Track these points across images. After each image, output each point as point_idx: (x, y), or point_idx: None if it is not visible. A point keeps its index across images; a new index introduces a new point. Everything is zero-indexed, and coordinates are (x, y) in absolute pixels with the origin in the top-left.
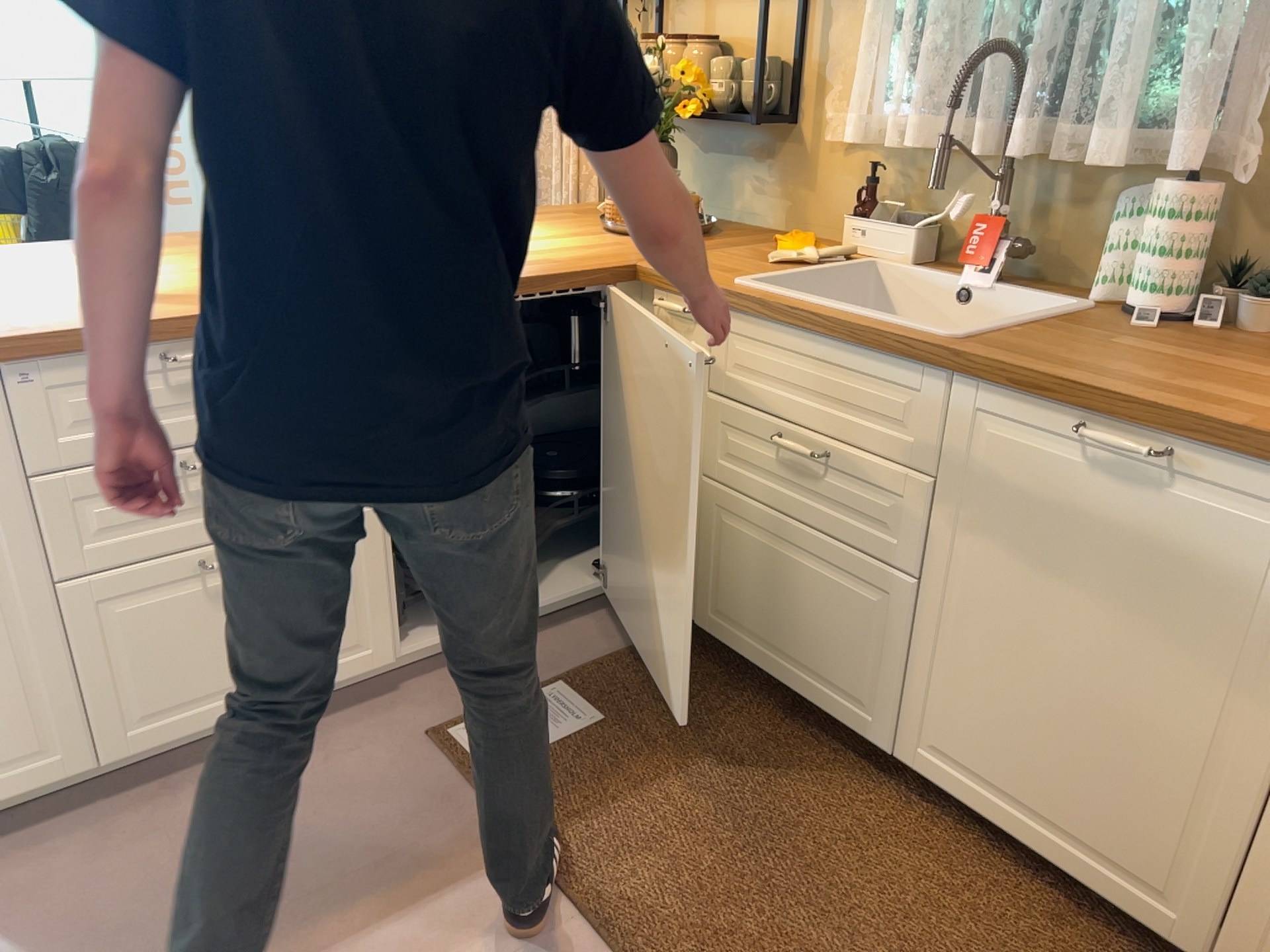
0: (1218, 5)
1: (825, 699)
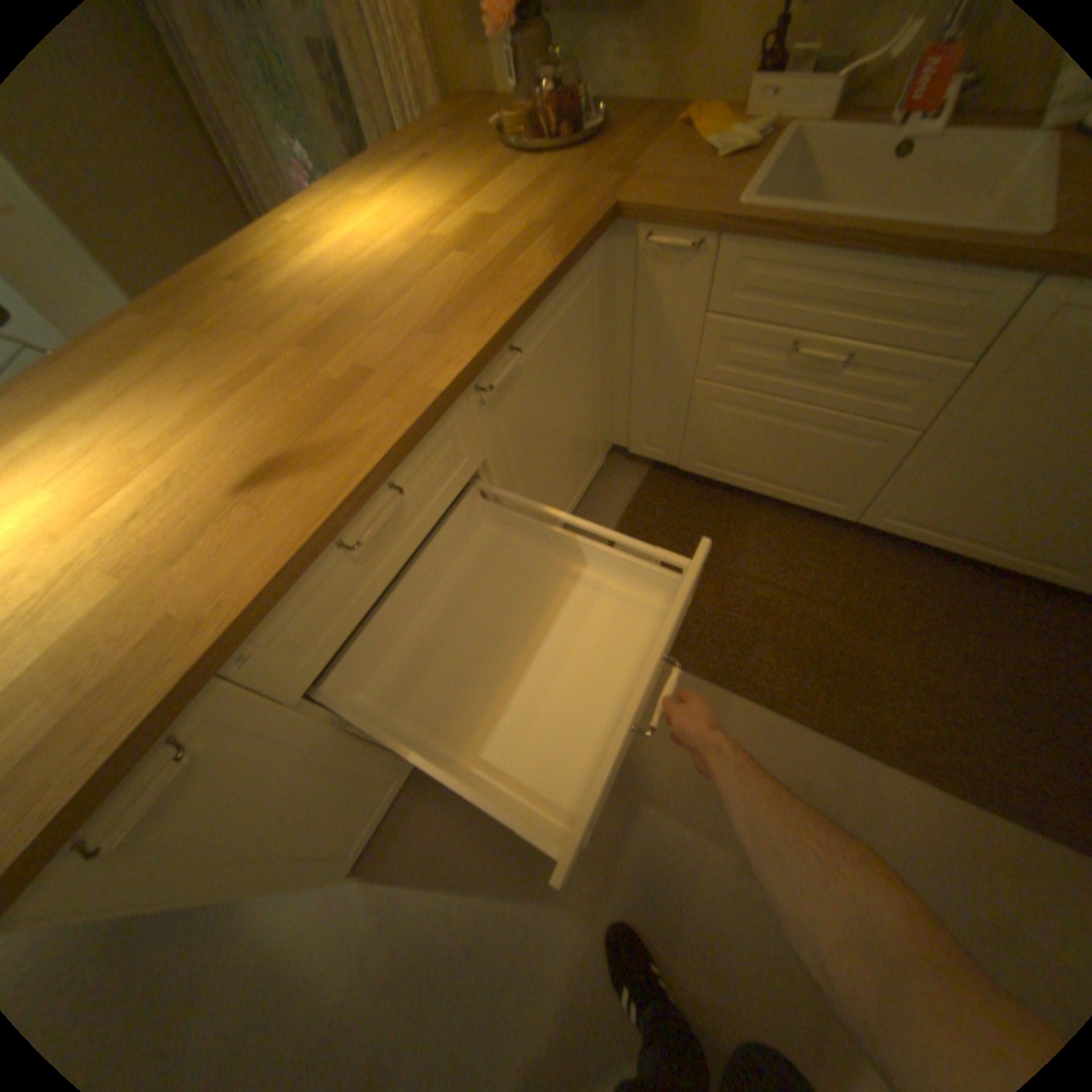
0: None
1: (801, 501)
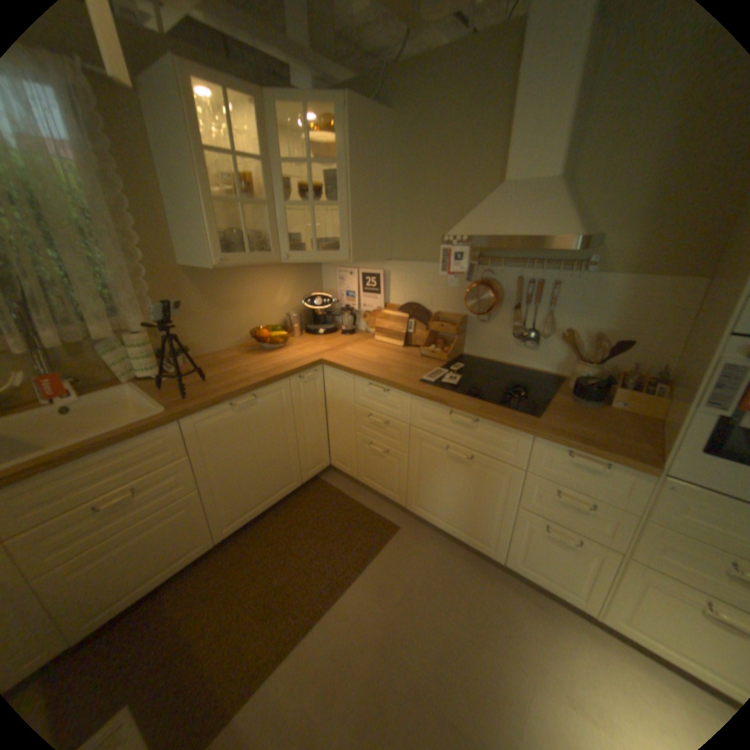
0: (111, 276)
1: (180, 567)
